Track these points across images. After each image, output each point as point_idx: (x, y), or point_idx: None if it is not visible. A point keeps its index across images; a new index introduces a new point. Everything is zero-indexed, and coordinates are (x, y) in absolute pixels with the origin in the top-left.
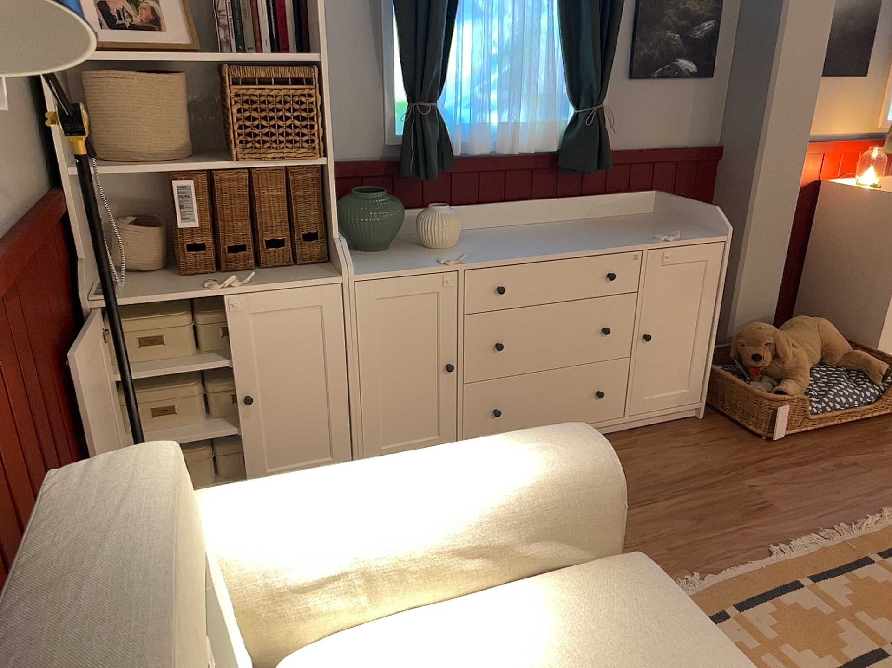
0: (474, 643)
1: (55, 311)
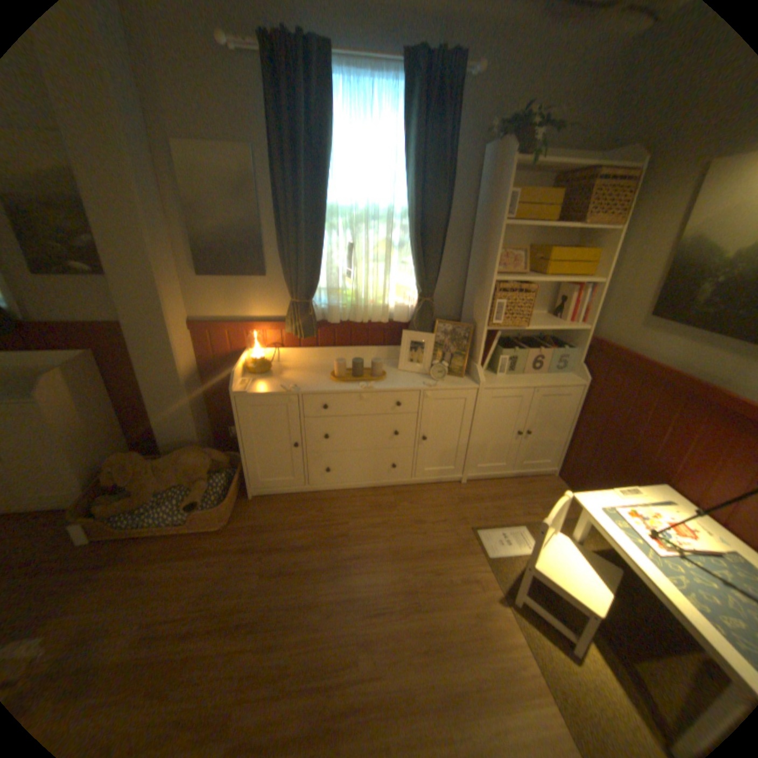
0: None
1: None
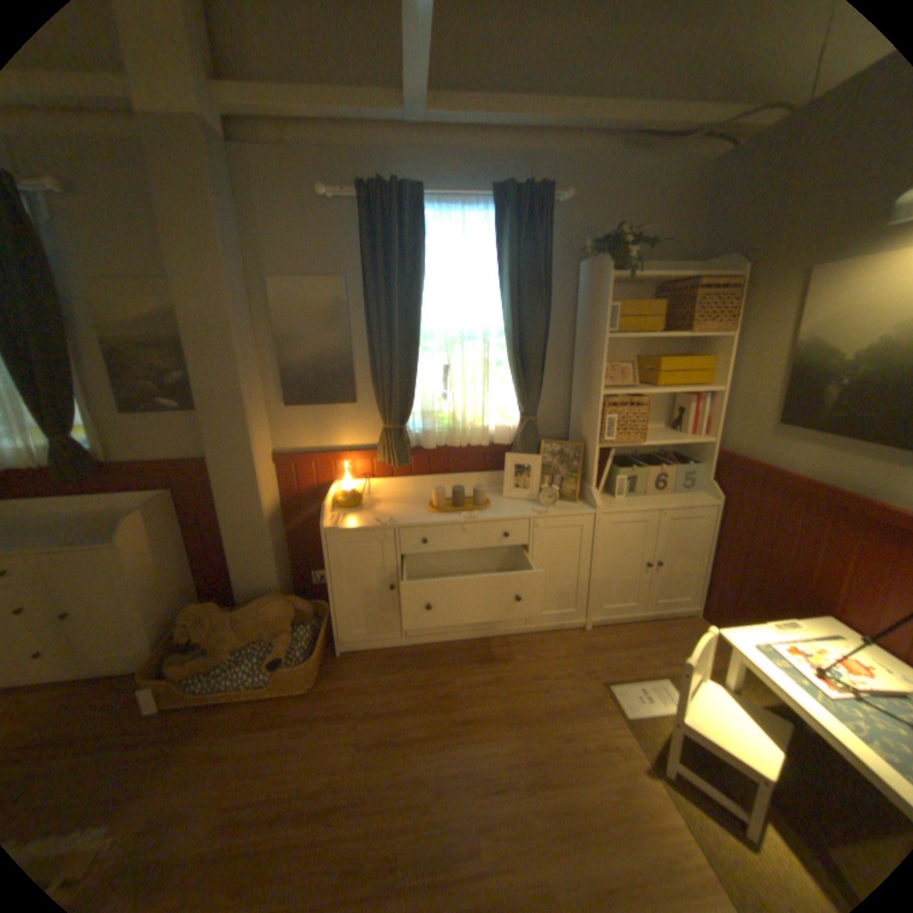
0: None
1: None
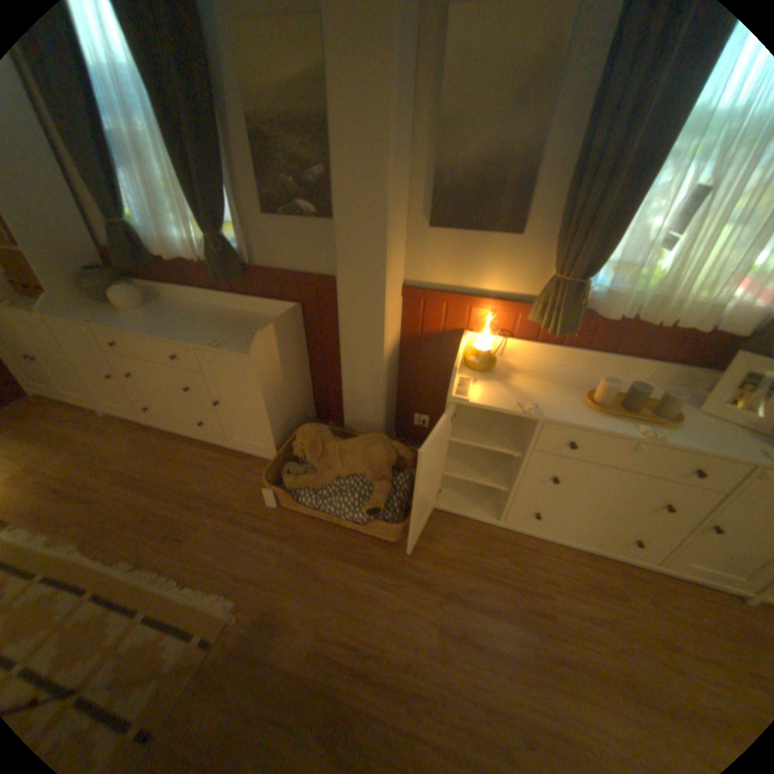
0: None
1: None
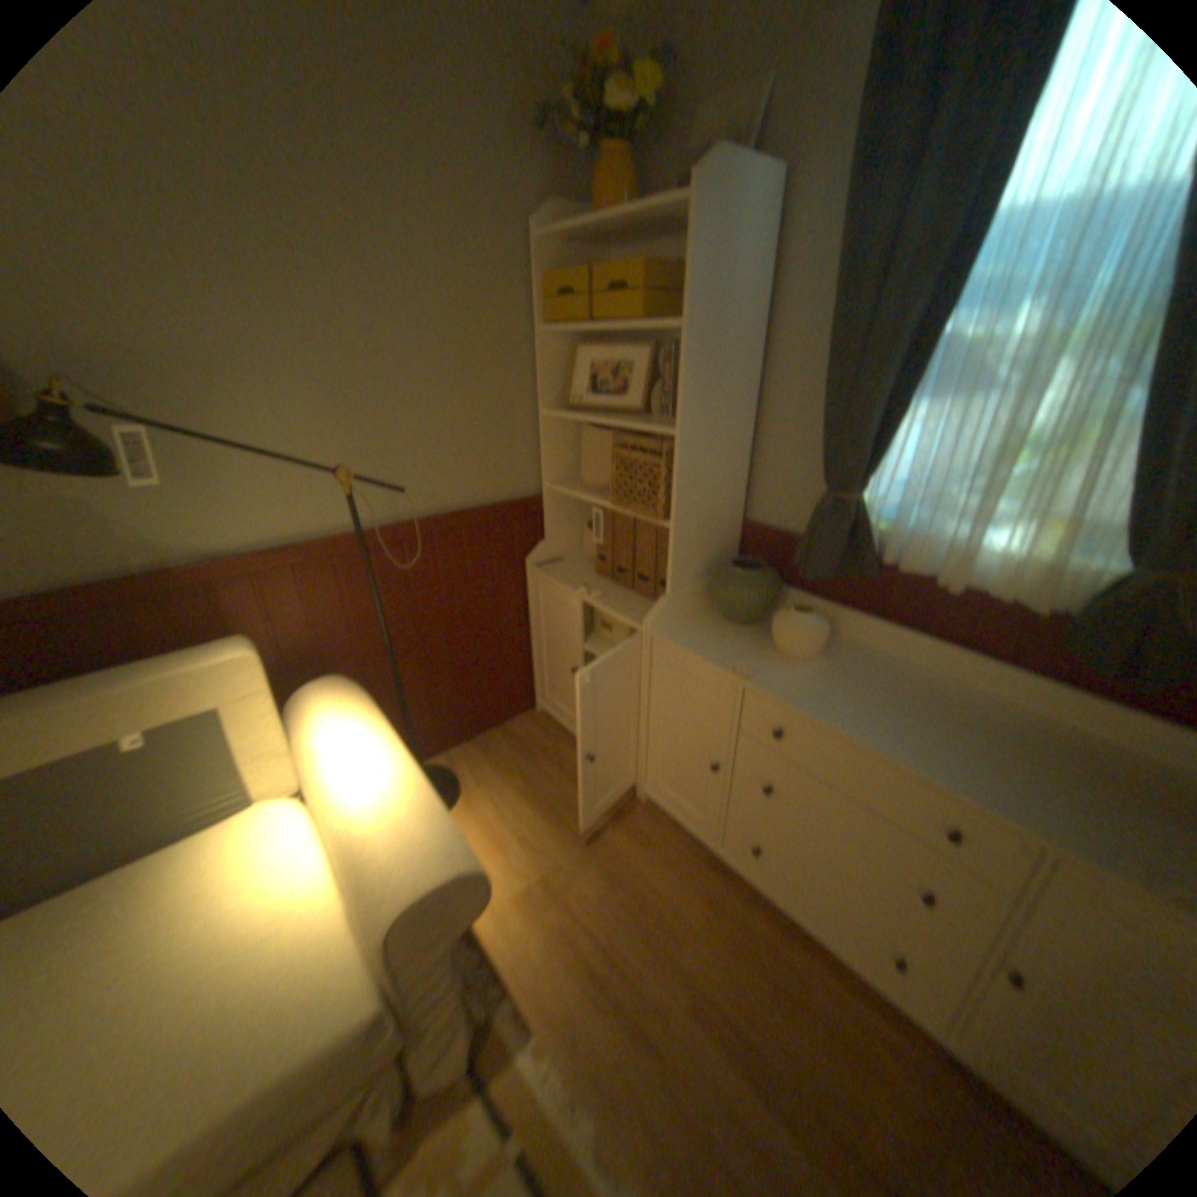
0: (273, 897)
1: (480, 566)
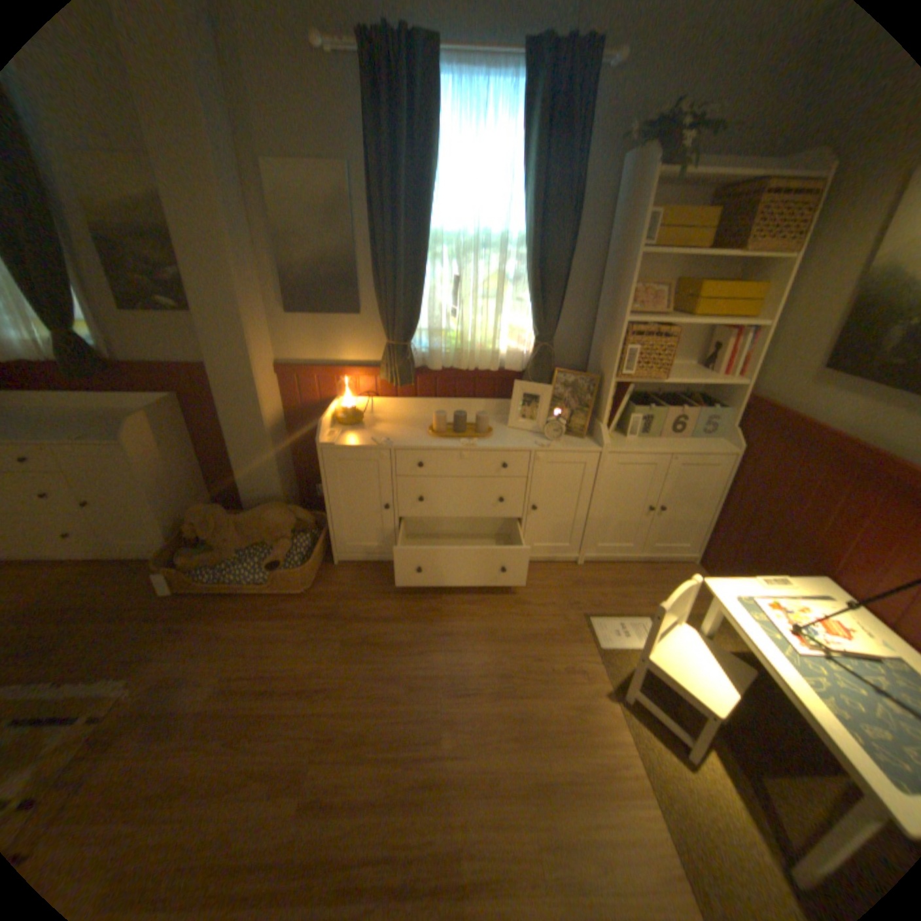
0: None
1: None
